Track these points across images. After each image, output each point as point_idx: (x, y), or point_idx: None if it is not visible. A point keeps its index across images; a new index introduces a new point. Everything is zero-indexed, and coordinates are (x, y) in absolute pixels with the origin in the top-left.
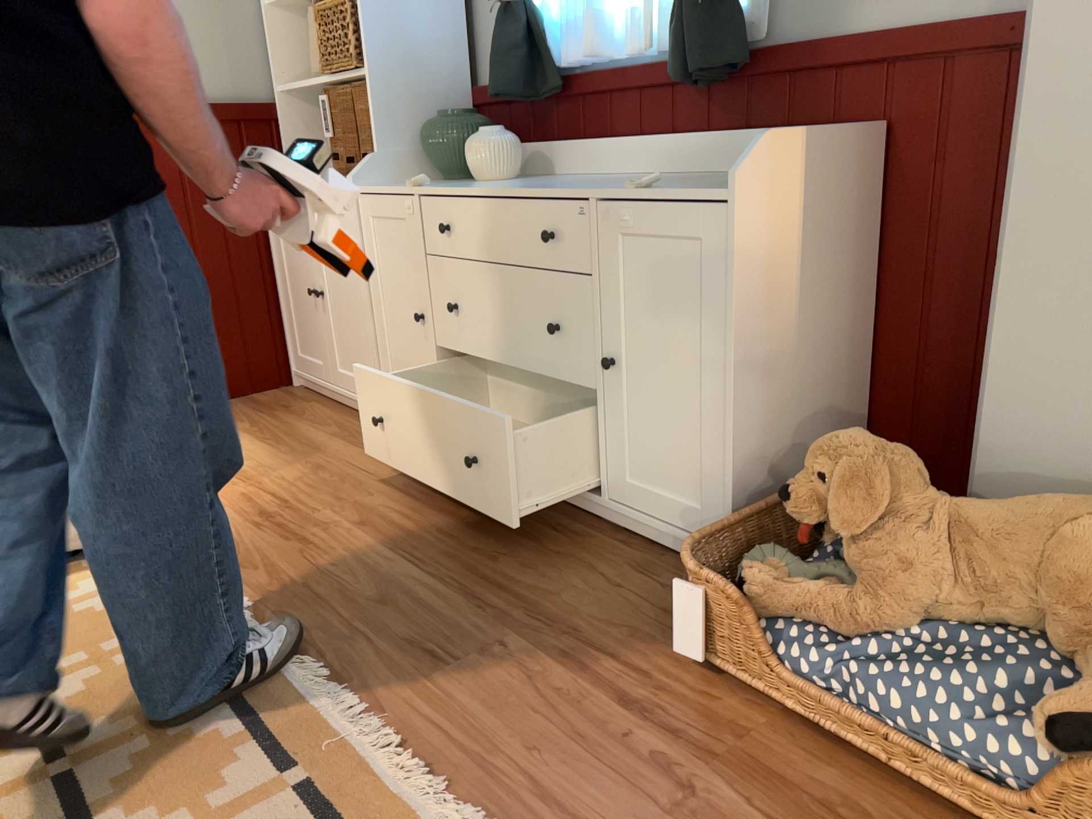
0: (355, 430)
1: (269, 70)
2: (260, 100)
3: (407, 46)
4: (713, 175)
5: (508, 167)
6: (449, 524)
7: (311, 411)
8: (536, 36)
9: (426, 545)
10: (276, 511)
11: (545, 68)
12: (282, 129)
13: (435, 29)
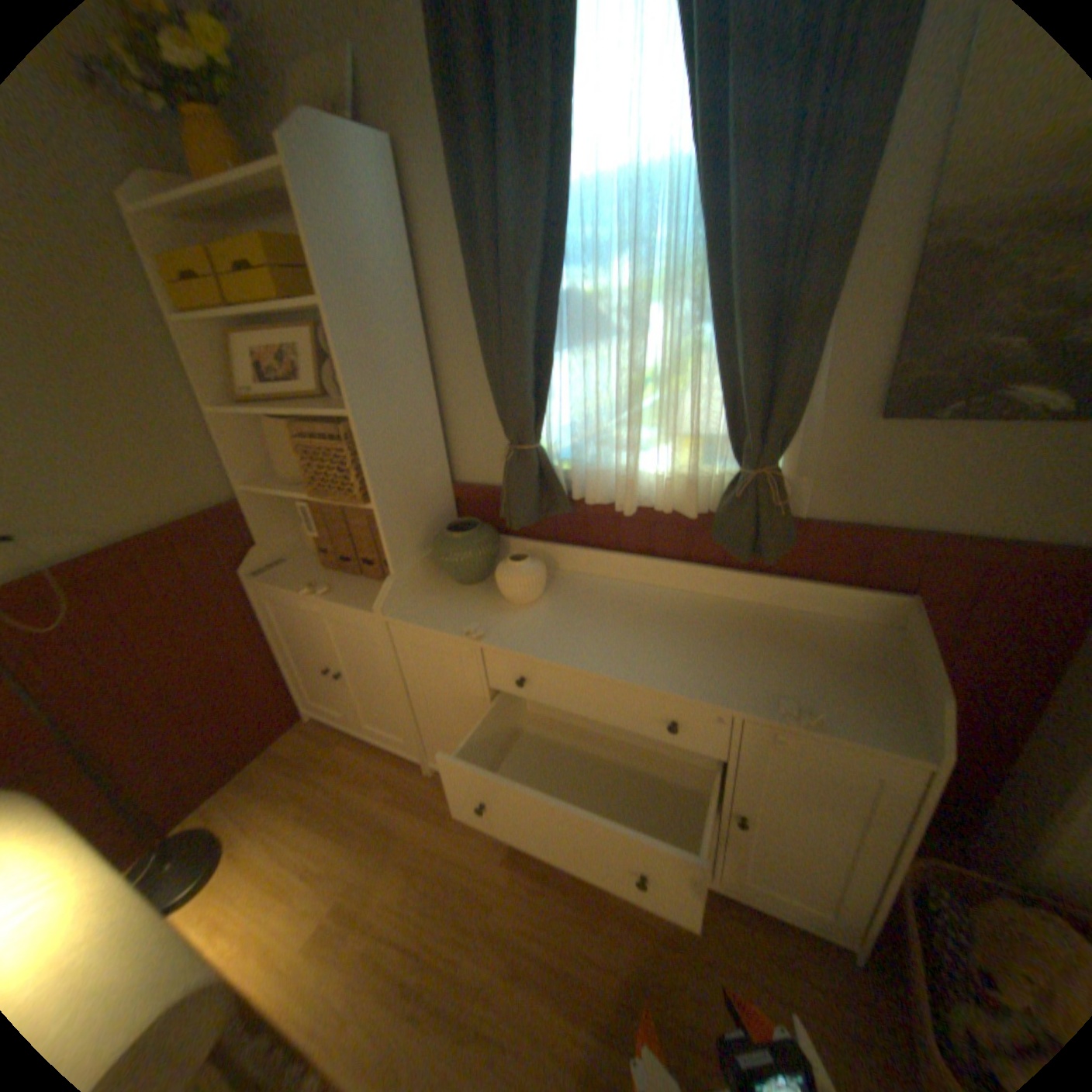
0: (405, 787)
1: (220, 464)
2: (218, 496)
3: (405, 468)
4: (755, 611)
5: (543, 587)
6: (591, 941)
7: (345, 763)
8: (543, 464)
9: (597, 995)
10: (417, 980)
11: (557, 493)
12: (247, 517)
13: (423, 443)
